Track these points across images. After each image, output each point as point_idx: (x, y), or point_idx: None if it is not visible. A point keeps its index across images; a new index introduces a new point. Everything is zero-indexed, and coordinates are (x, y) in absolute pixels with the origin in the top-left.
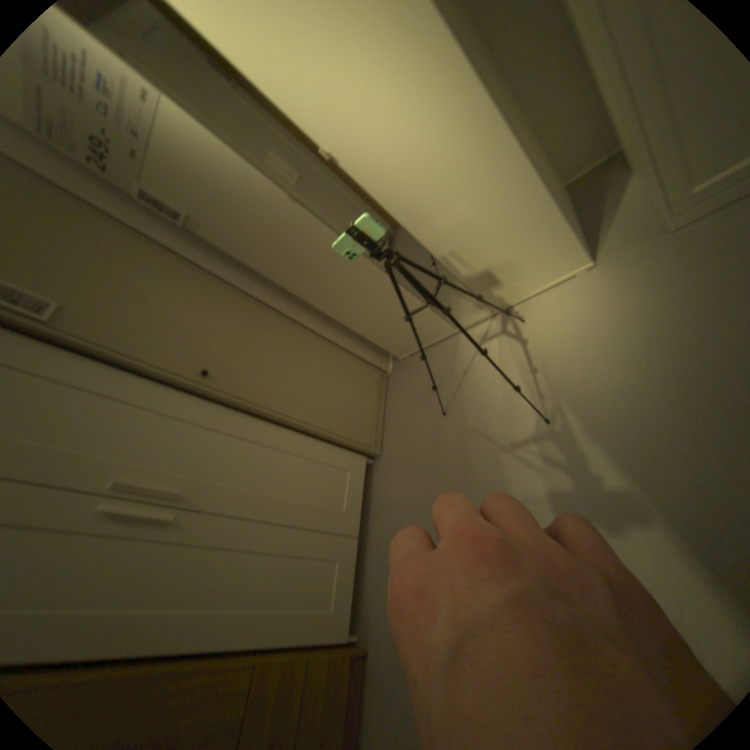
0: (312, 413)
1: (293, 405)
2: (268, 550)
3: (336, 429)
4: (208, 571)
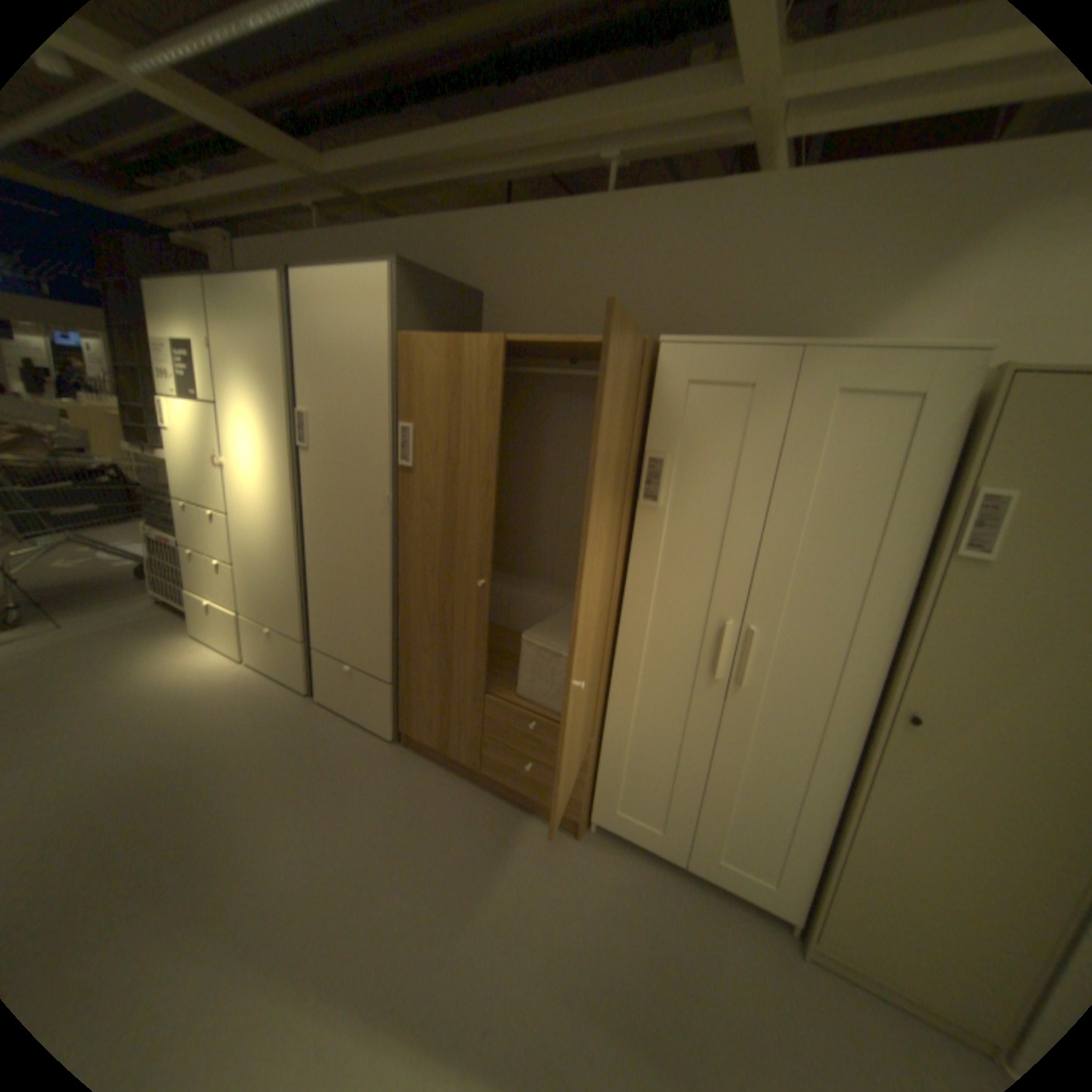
0: (871, 863)
1: (880, 837)
2: (681, 760)
3: (844, 895)
4: (668, 703)
